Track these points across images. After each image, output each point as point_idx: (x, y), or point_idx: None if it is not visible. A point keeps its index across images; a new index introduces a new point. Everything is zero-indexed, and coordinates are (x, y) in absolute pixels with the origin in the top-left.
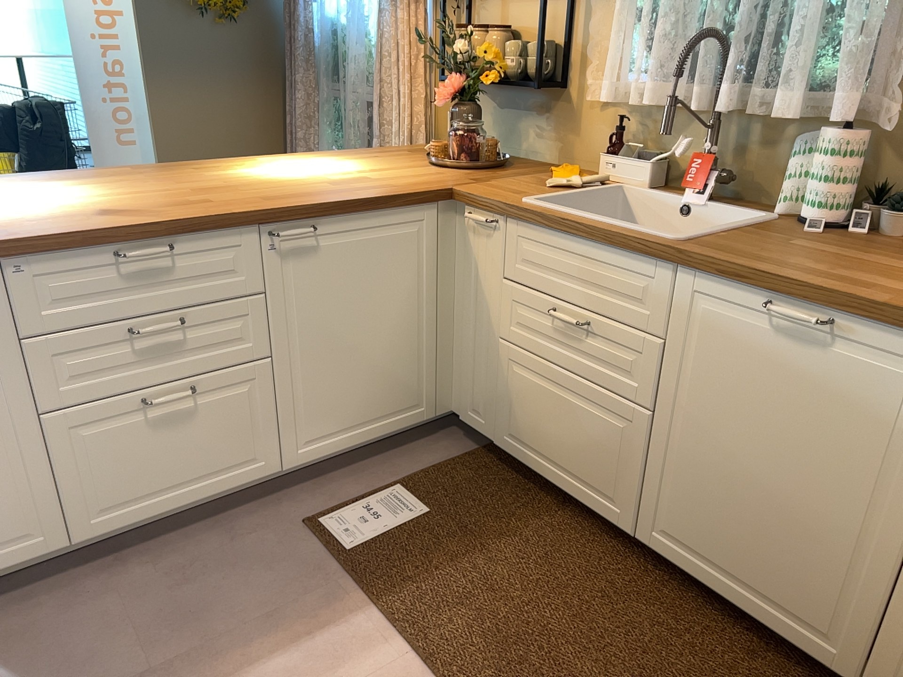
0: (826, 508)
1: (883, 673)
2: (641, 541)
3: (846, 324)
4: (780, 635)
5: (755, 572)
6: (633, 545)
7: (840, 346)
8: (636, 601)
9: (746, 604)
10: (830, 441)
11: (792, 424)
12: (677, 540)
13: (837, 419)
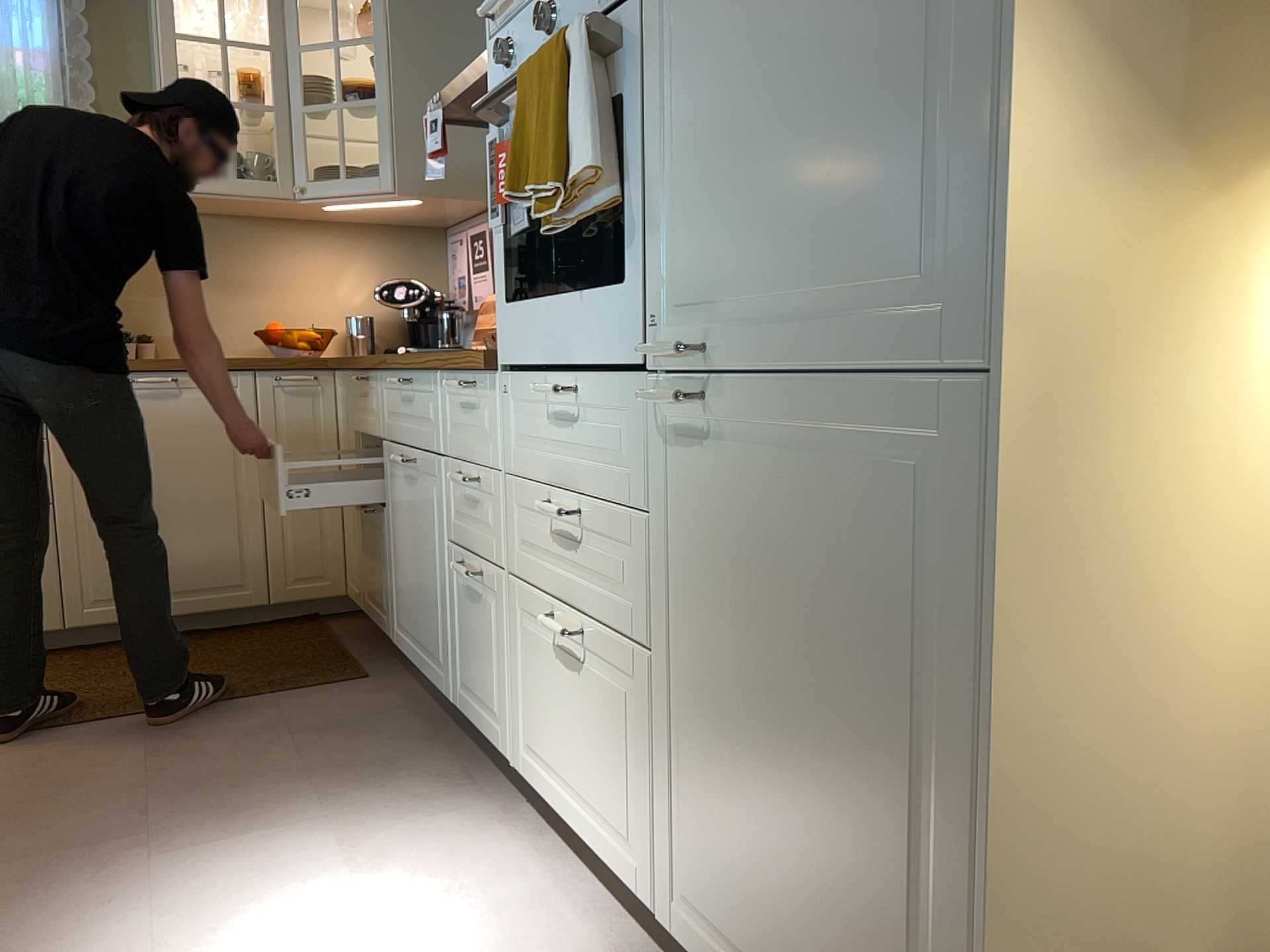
0: (211, 499)
1: (277, 581)
2: (73, 628)
3: (184, 378)
4: (213, 611)
5: (181, 577)
6: (53, 653)
7: (185, 393)
8: (104, 662)
9: (183, 606)
10: (199, 454)
11: (172, 455)
12: (110, 600)
13: (198, 439)
